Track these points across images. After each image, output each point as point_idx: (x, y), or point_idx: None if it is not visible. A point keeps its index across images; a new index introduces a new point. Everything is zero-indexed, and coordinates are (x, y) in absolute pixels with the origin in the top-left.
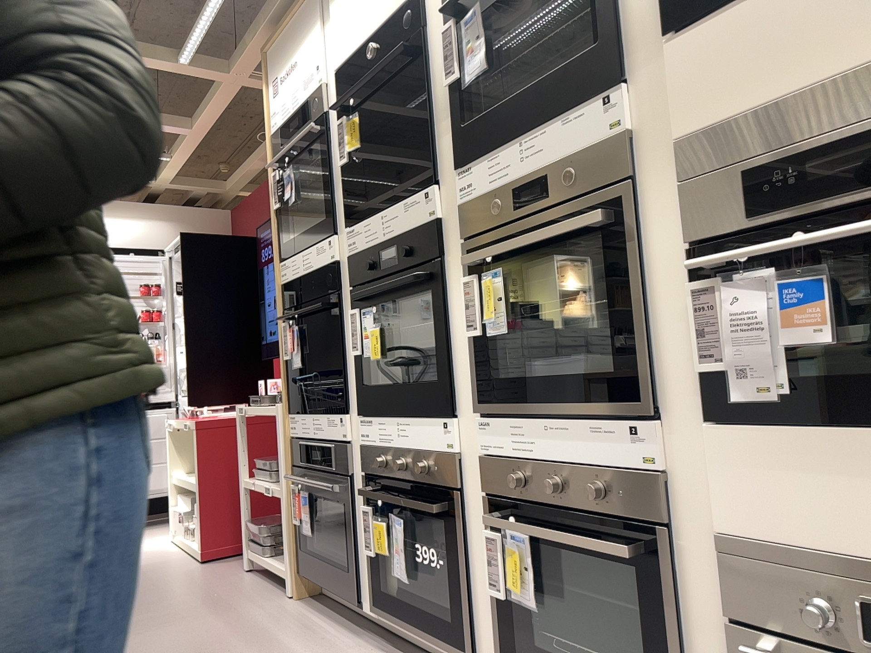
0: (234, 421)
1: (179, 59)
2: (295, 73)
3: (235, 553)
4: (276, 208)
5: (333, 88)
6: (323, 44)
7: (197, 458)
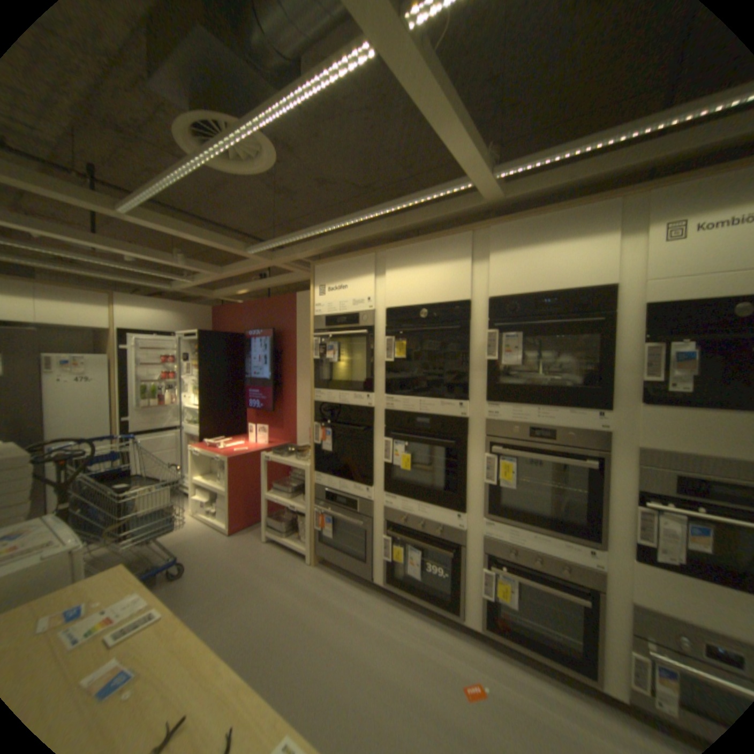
0: (247, 457)
1: (244, 249)
2: (345, 292)
3: (245, 531)
4: (314, 359)
5: (381, 316)
6: (374, 288)
7: (219, 477)
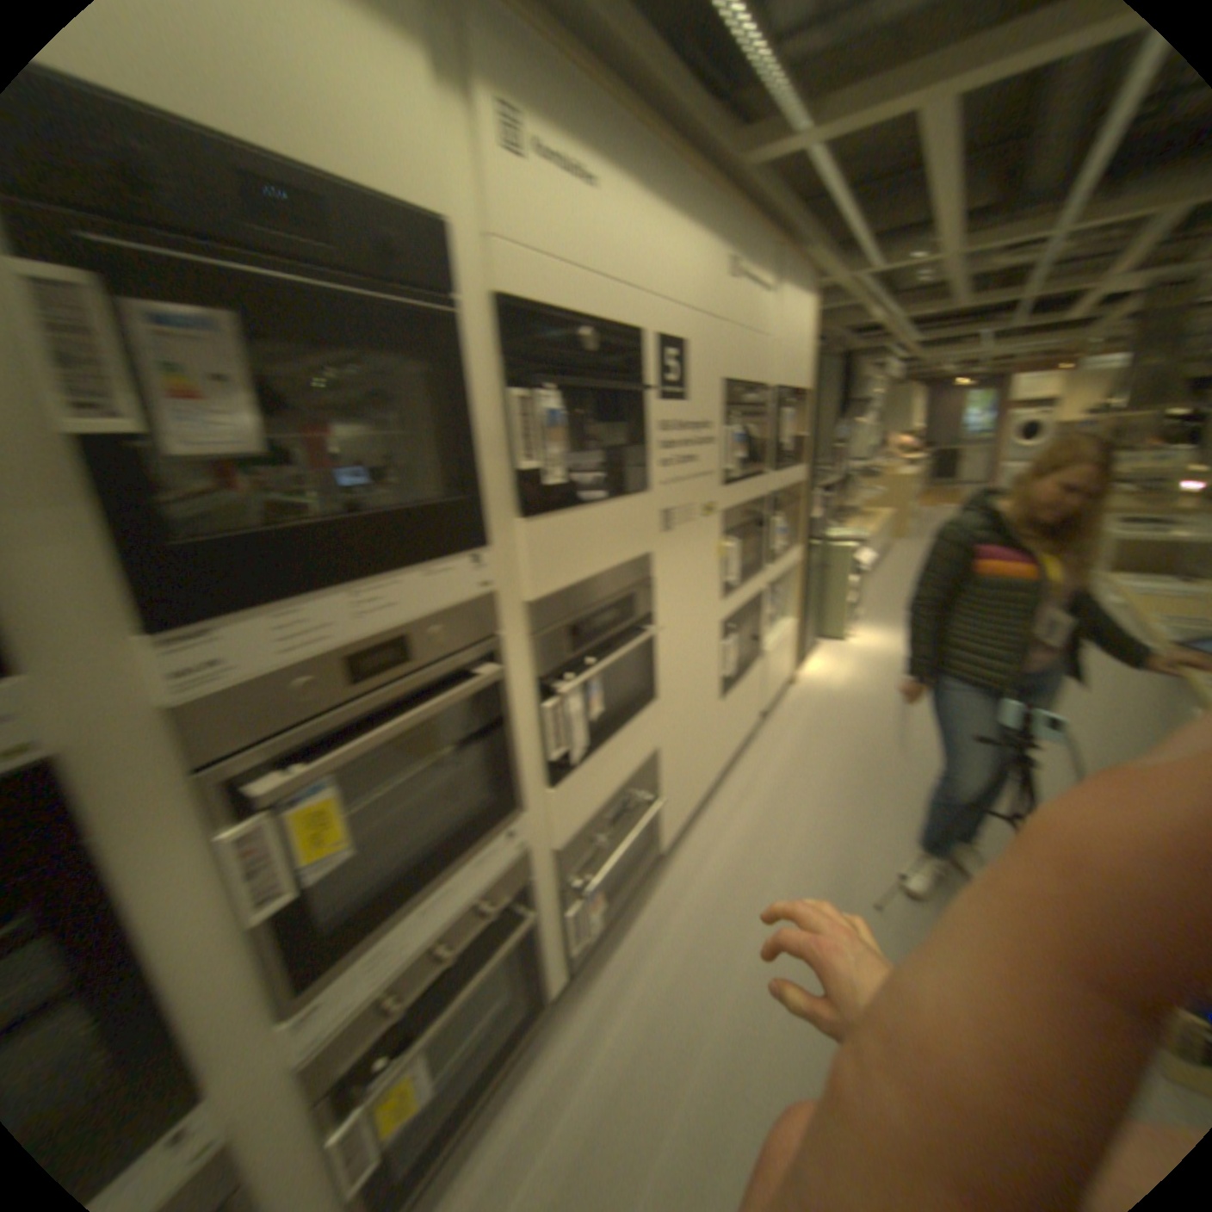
0: None
1: None
2: None
3: None
4: None
5: None
6: None
7: None
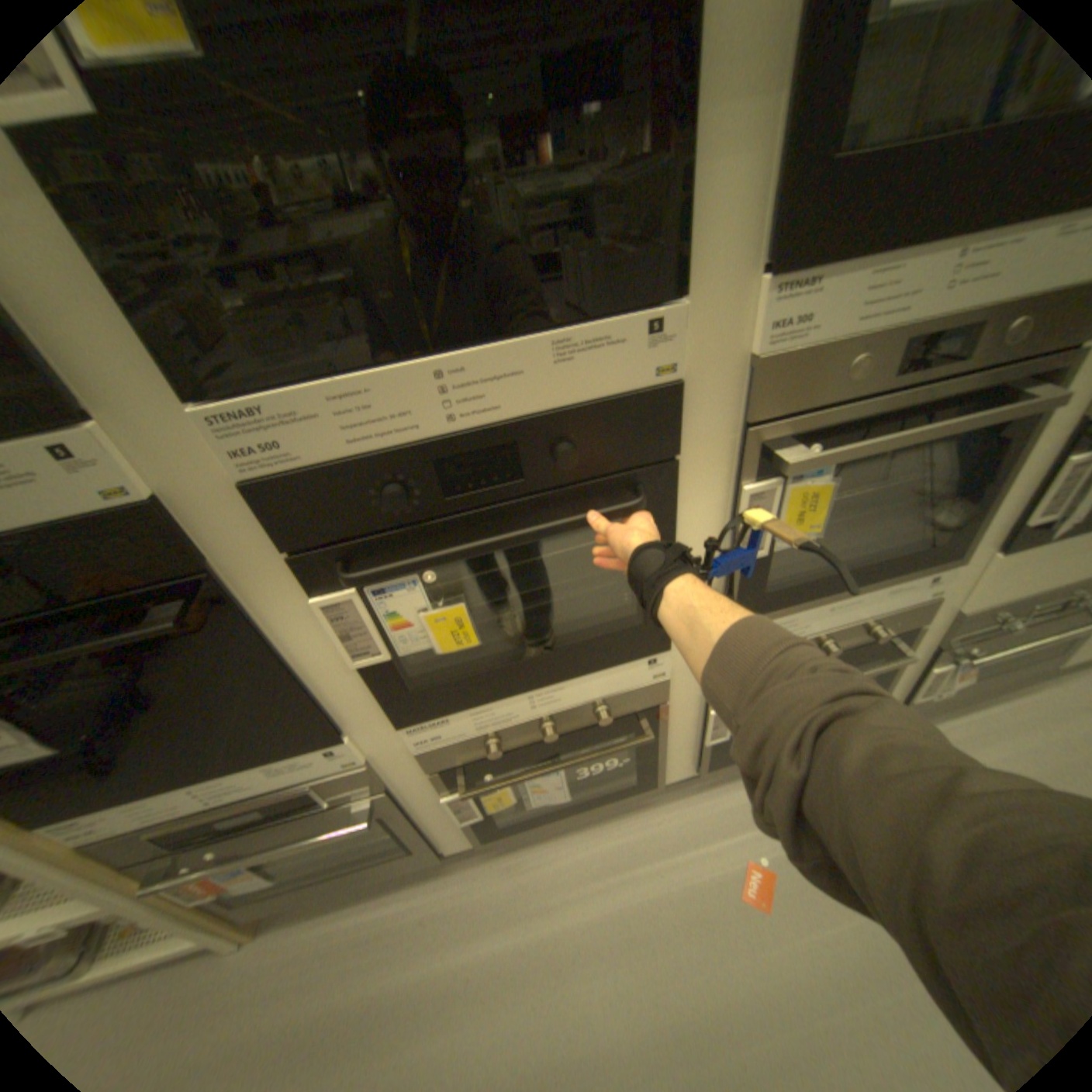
0: None
1: None
2: None
3: None
4: None
5: None
6: None
7: None
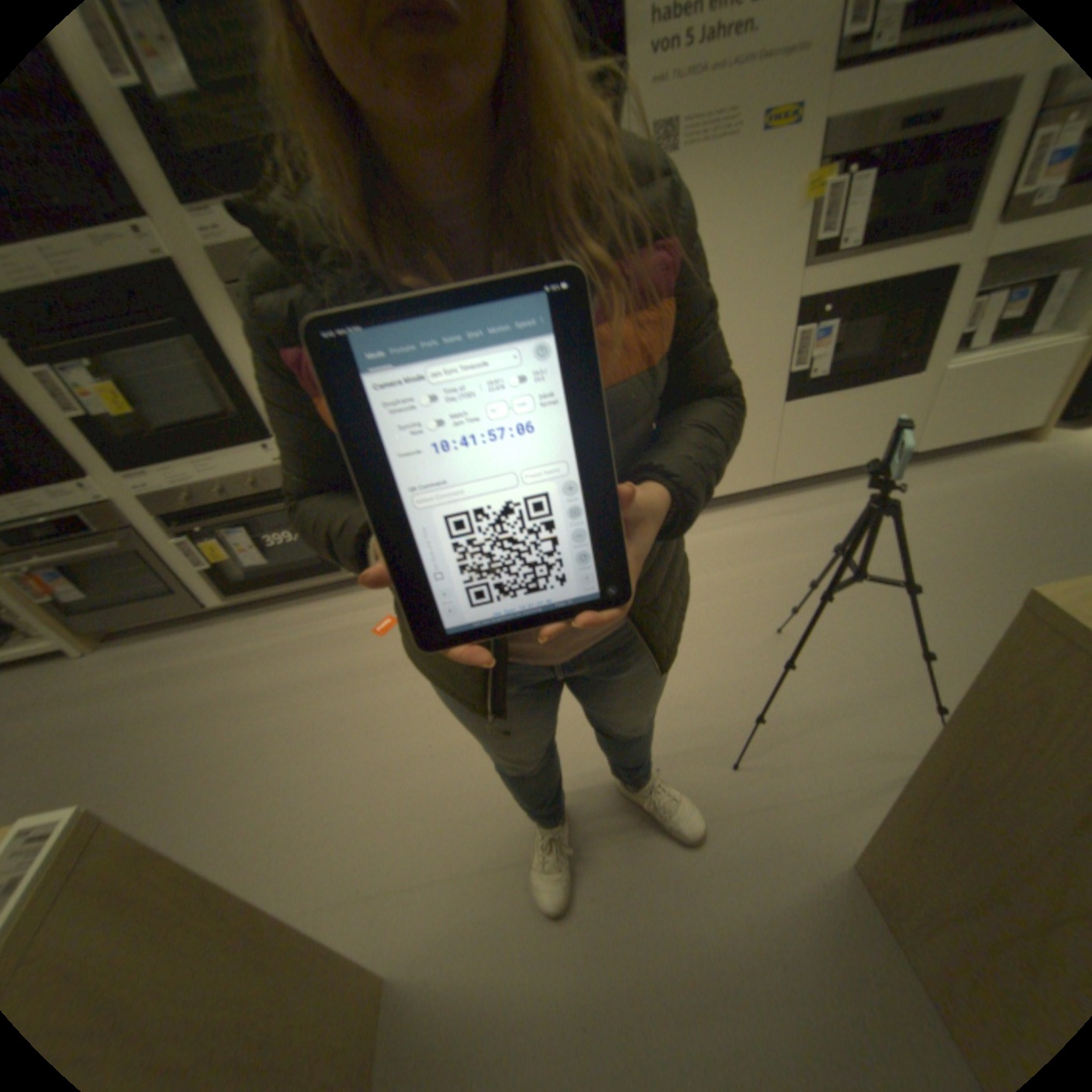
0: None
1: None
2: None
3: None
4: None
5: None
6: None
7: None
